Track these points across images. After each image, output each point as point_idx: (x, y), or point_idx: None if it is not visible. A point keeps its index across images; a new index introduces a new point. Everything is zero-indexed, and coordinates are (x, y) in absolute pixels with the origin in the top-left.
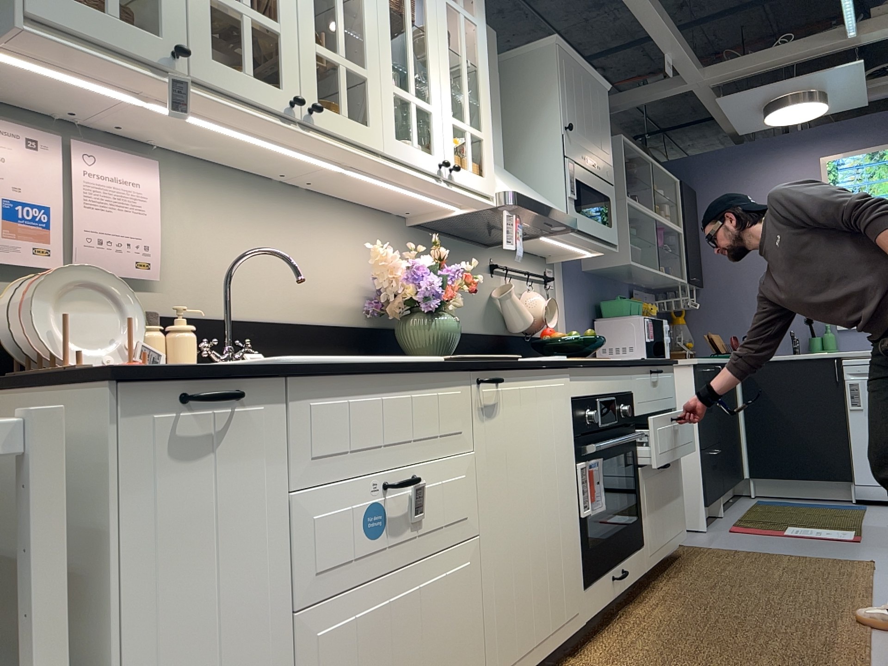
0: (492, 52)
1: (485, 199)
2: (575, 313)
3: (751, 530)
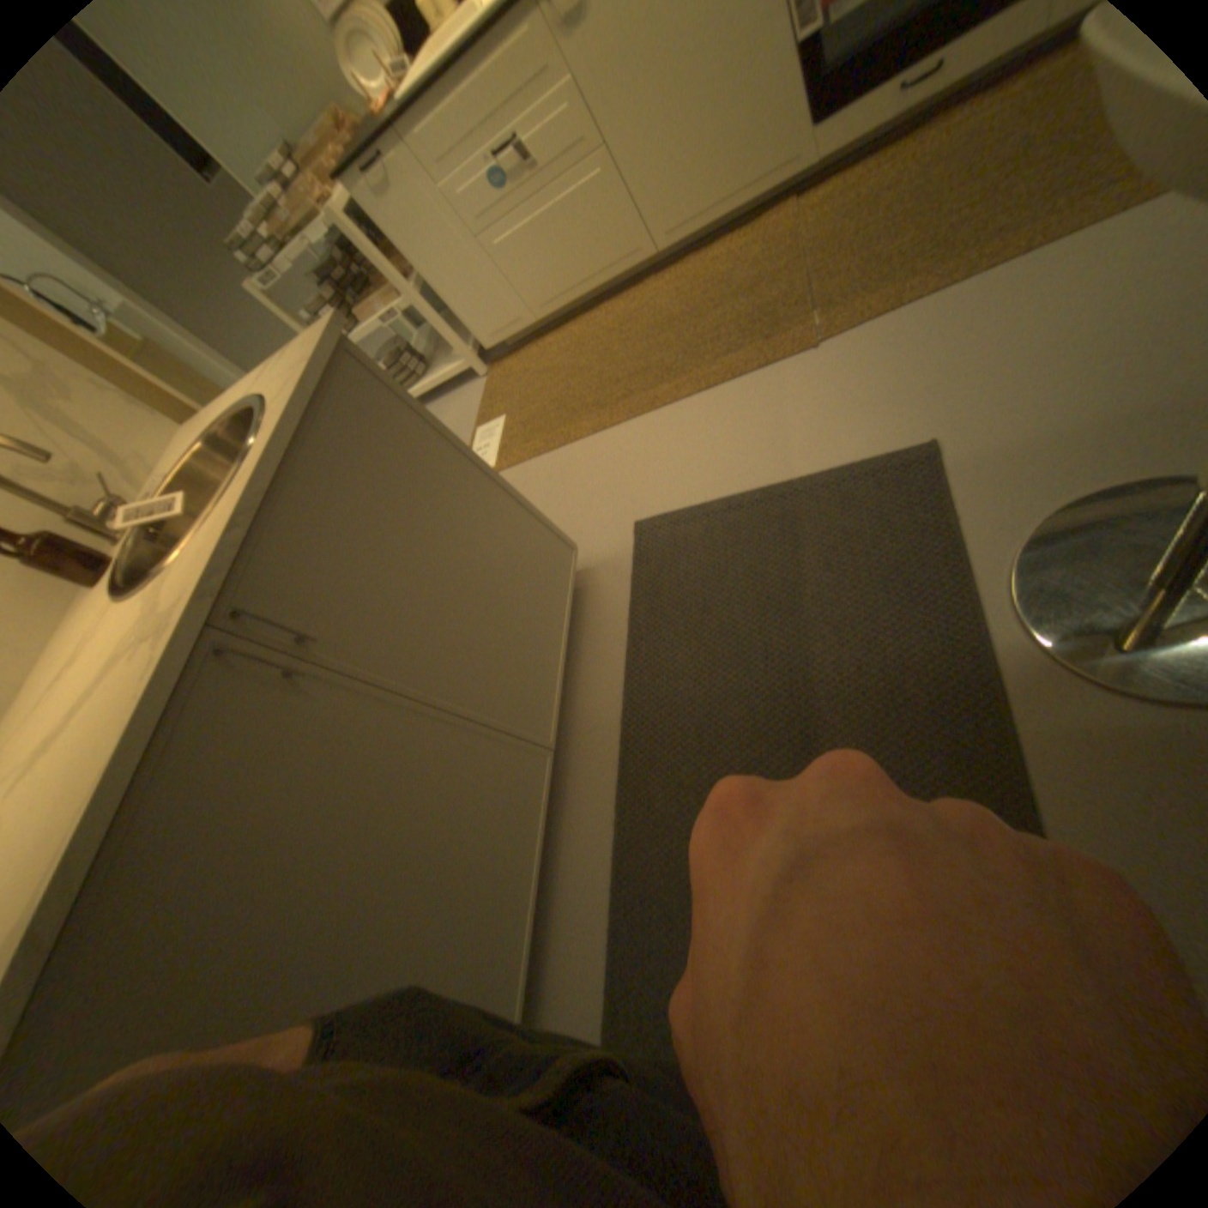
0: None
1: None
2: None
3: None
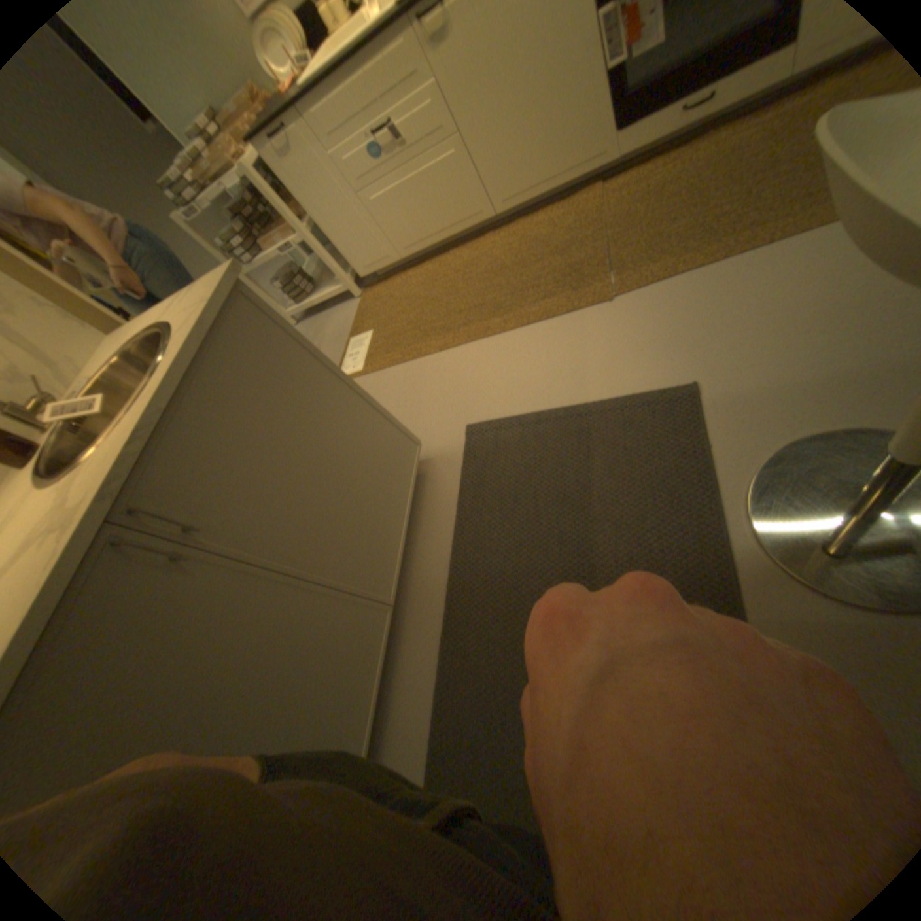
0: None
1: None
2: None
3: None
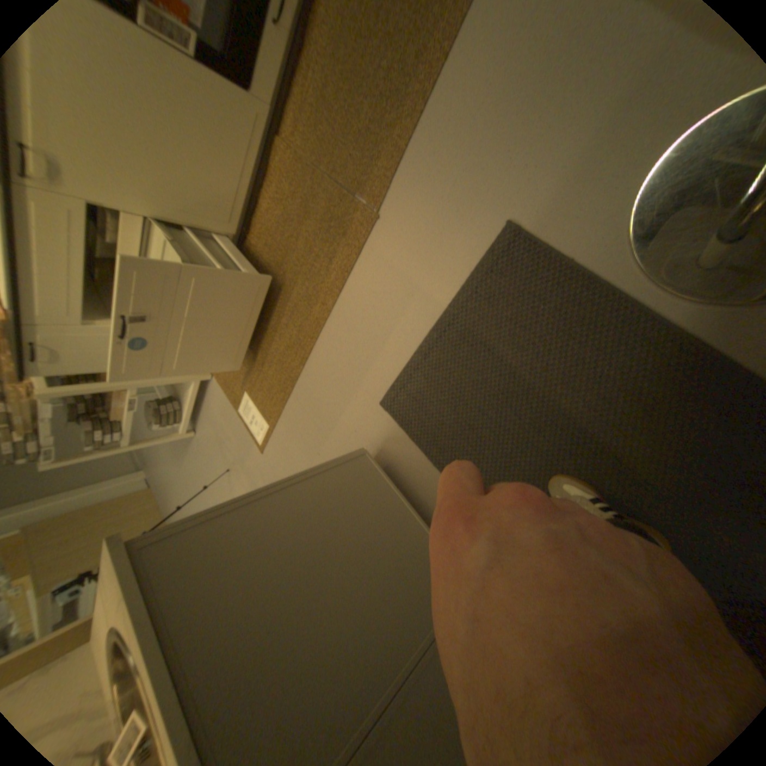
0: None
1: None
2: None
3: None
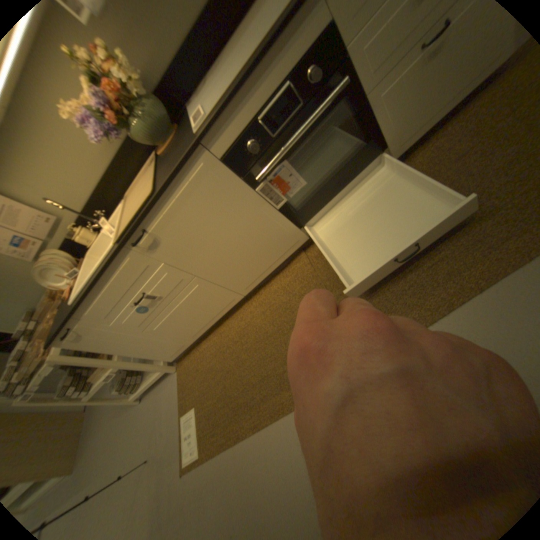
0: None
1: None
2: None
3: None
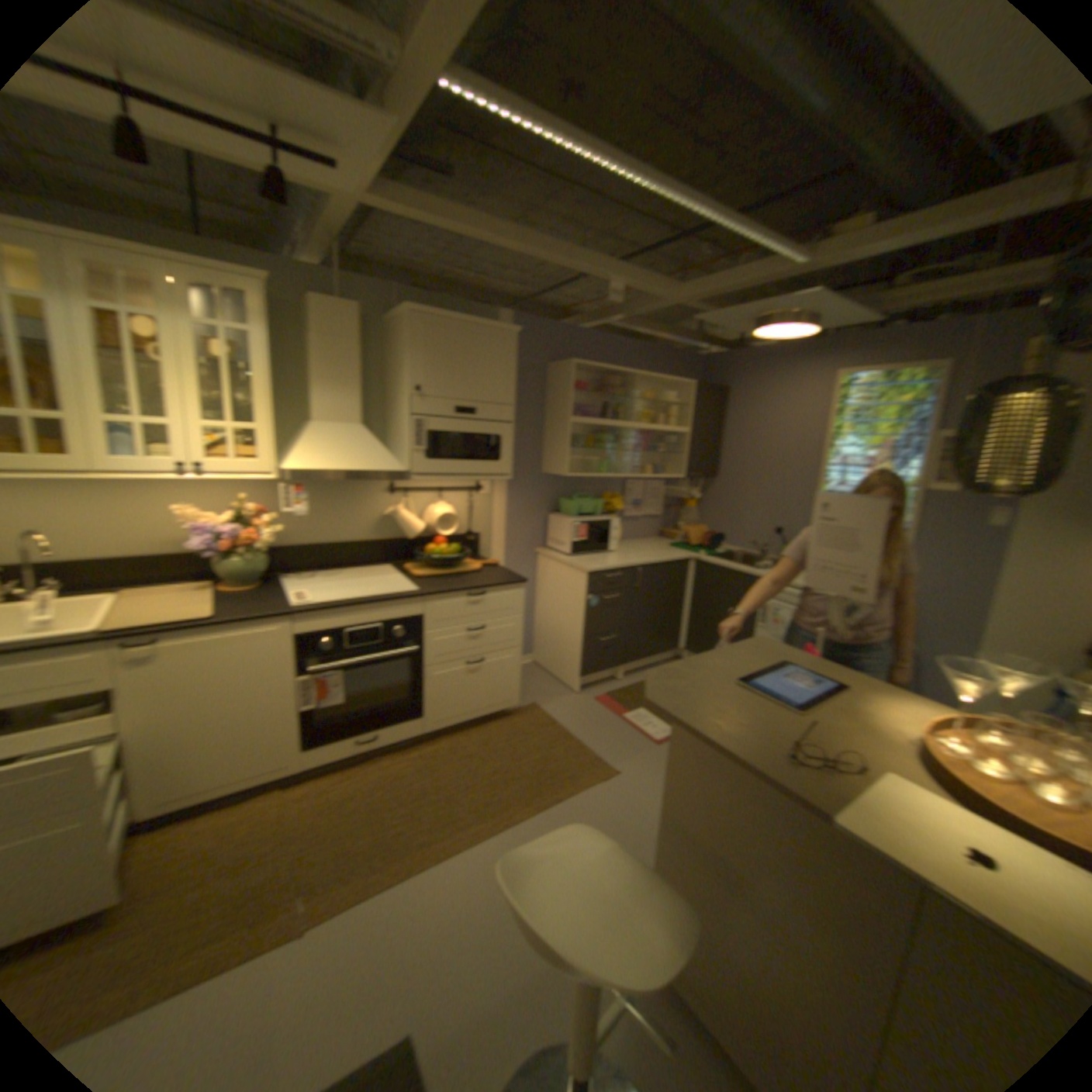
0: (351, 323)
1: (265, 476)
2: (522, 509)
3: (609, 704)
